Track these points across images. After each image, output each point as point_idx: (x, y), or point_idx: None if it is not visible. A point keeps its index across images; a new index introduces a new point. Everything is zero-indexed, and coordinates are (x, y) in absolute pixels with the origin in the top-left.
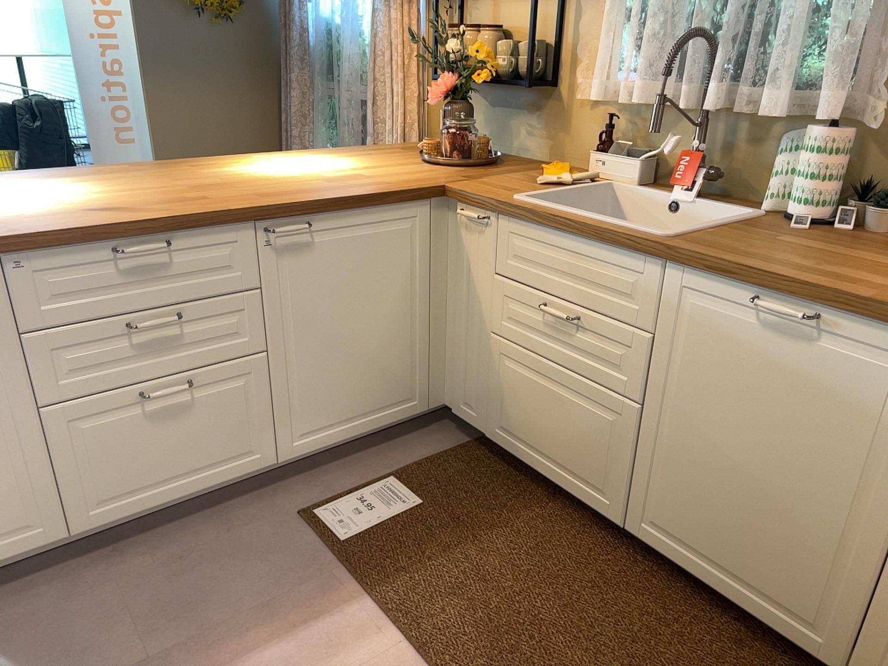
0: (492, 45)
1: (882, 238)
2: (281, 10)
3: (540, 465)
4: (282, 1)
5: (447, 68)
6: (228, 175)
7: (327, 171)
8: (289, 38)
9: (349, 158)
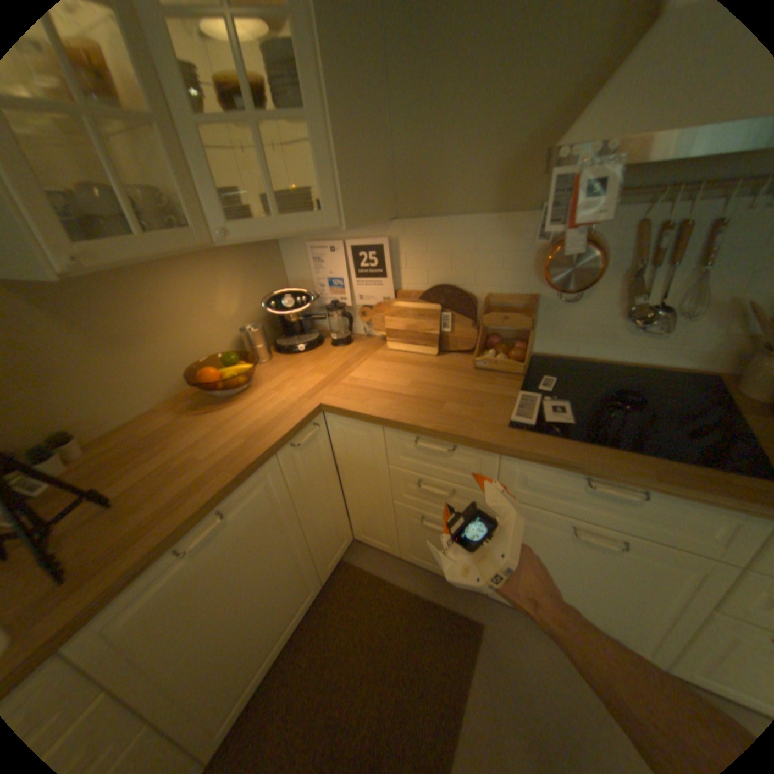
0: None
1: (80, 469)
2: None
3: None
4: None
5: None
6: None
7: None
8: None
9: None
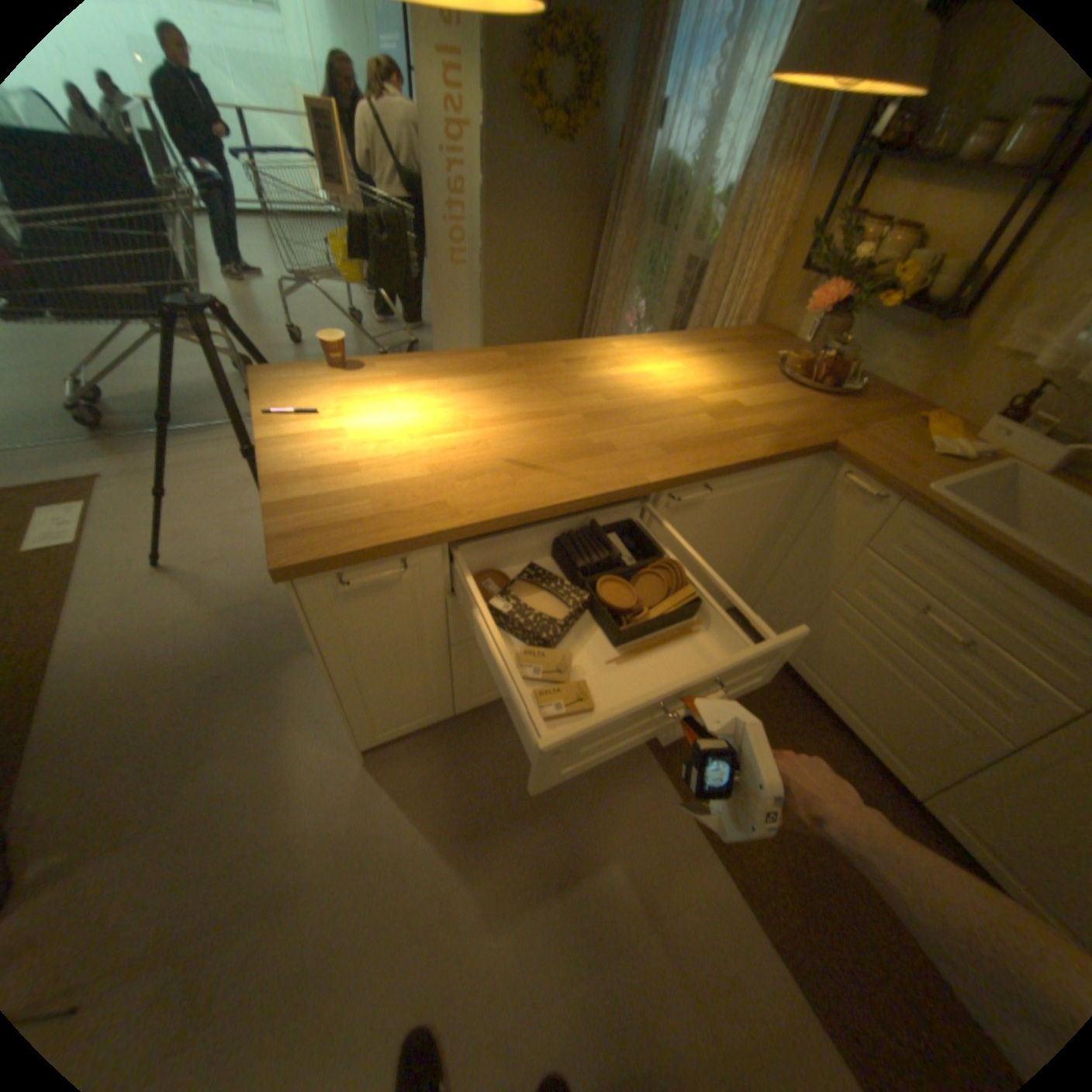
0: (907, 248)
1: None
2: (619, 128)
3: (841, 711)
4: (622, 116)
5: (843, 270)
6: (609, 390)
7: (700, 389)
8: (624, 166)
9: (708, 360)
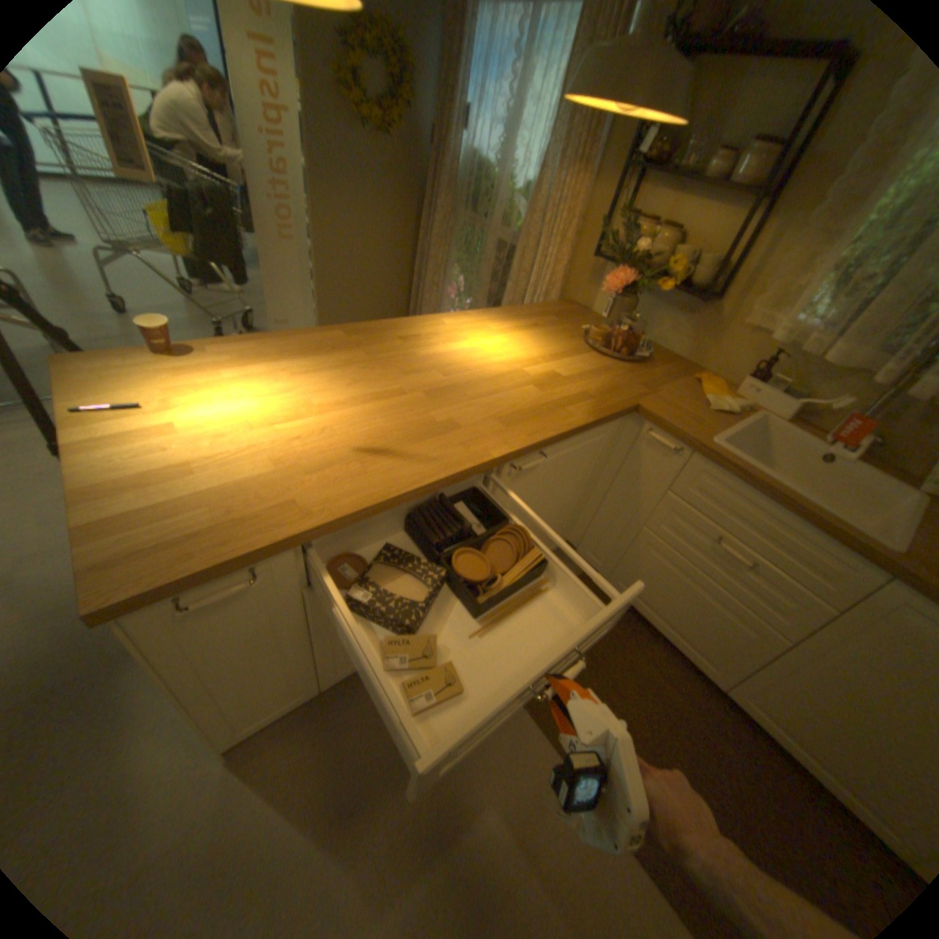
0: (673, 243)
1: None
2: (429, 126)
3: (658, 624)
4: (431, 116)
5: (627, 259)
6: (445, 366)
7: (524, 361)
8: (436, 159)
9: (526, 333)
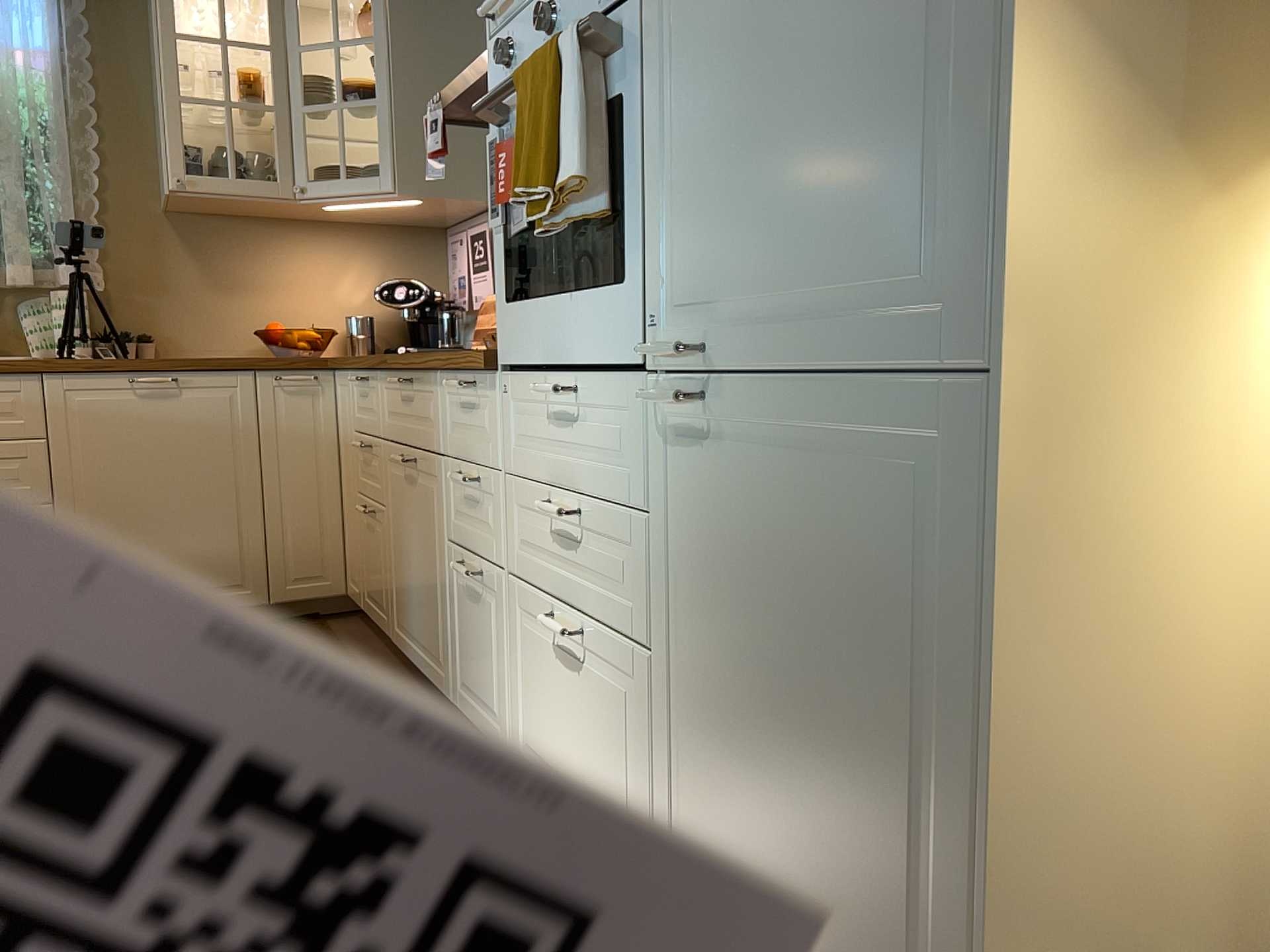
0: None
1: (139, 360)
2: None
3: None
4: None
5: None
6: None
7: None
8: None
9: None
